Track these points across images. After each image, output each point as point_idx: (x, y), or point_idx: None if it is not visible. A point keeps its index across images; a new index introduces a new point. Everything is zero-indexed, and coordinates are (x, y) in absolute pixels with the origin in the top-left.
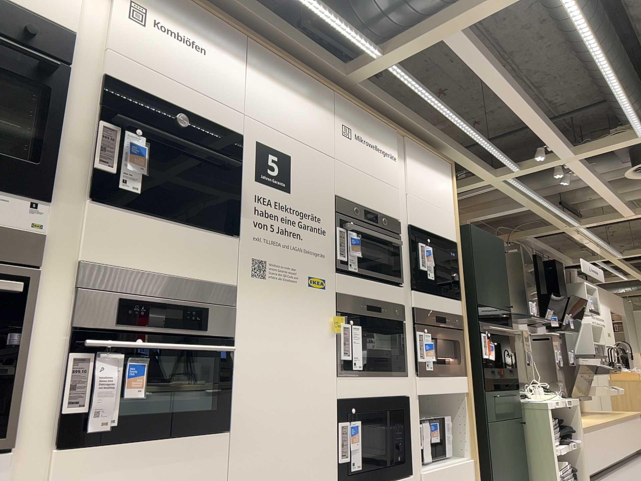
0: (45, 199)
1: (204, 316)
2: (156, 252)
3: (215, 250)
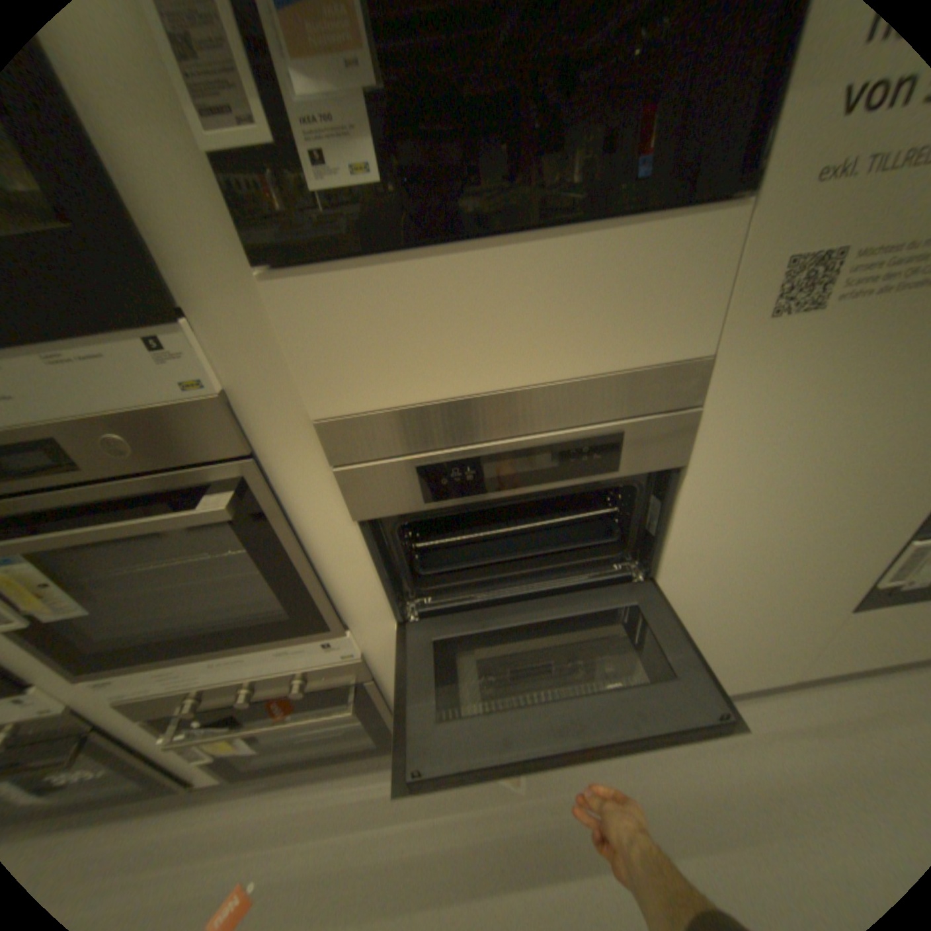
0: (163, 316)
1: (615, 446)
2: (475, 347)
3: (658, 278)
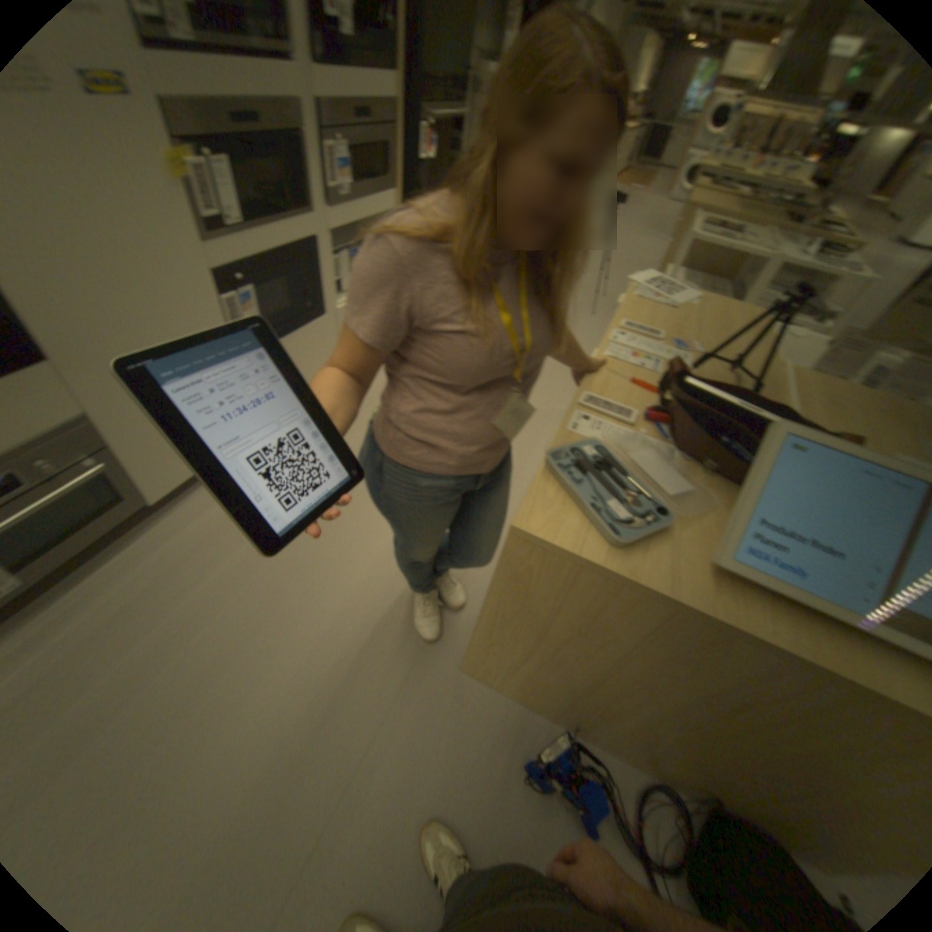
0: None
1: None
2: None
3: None
